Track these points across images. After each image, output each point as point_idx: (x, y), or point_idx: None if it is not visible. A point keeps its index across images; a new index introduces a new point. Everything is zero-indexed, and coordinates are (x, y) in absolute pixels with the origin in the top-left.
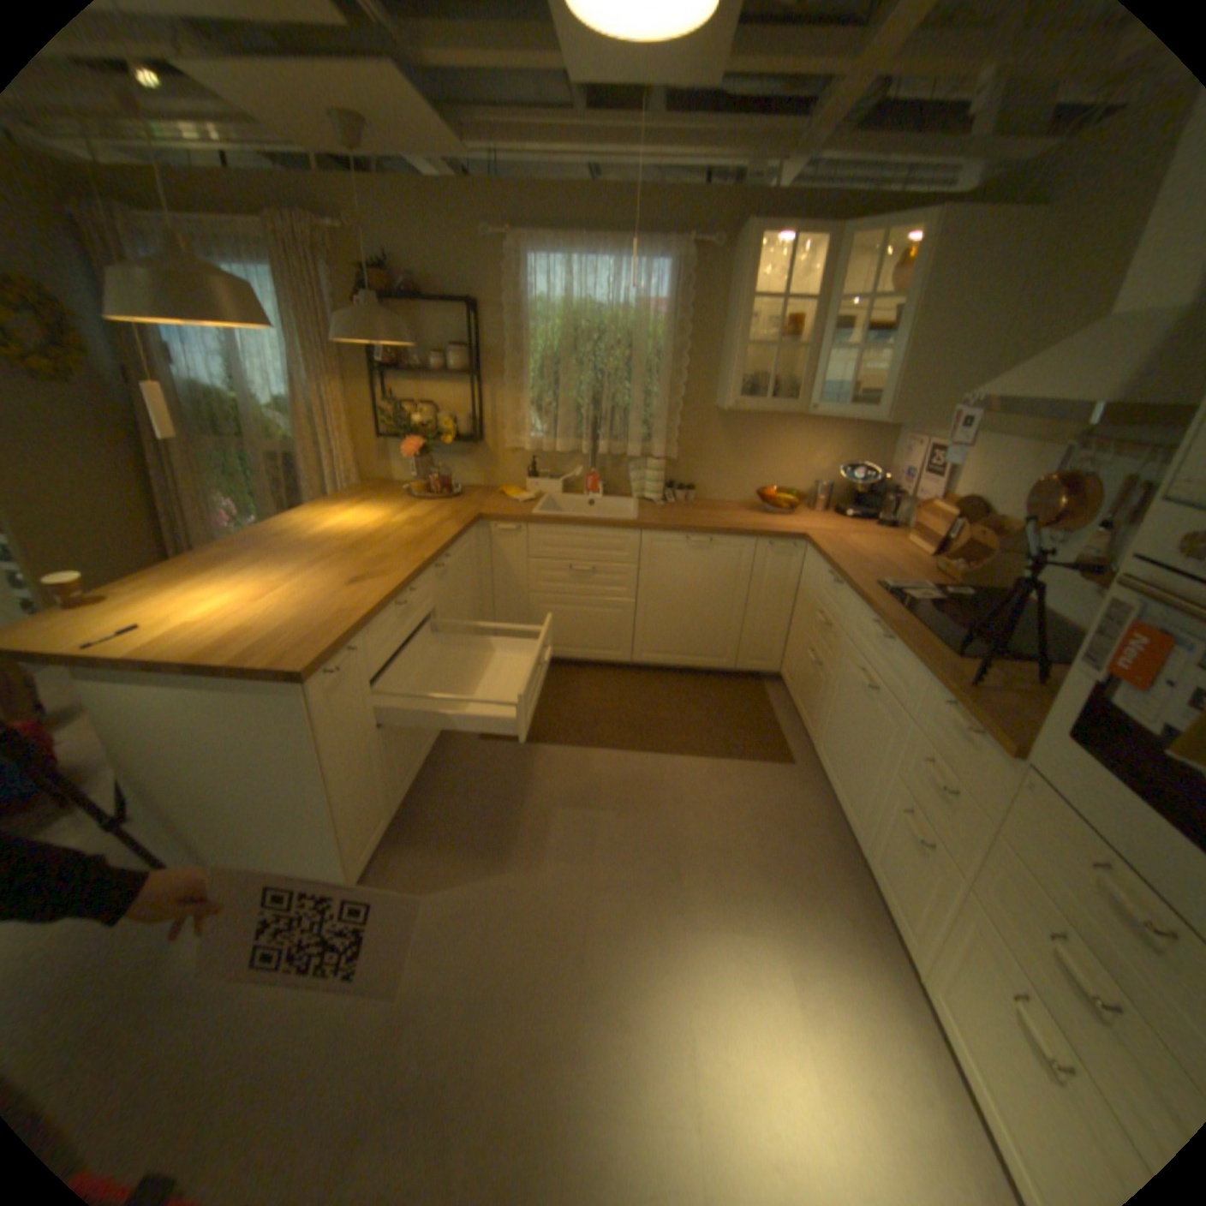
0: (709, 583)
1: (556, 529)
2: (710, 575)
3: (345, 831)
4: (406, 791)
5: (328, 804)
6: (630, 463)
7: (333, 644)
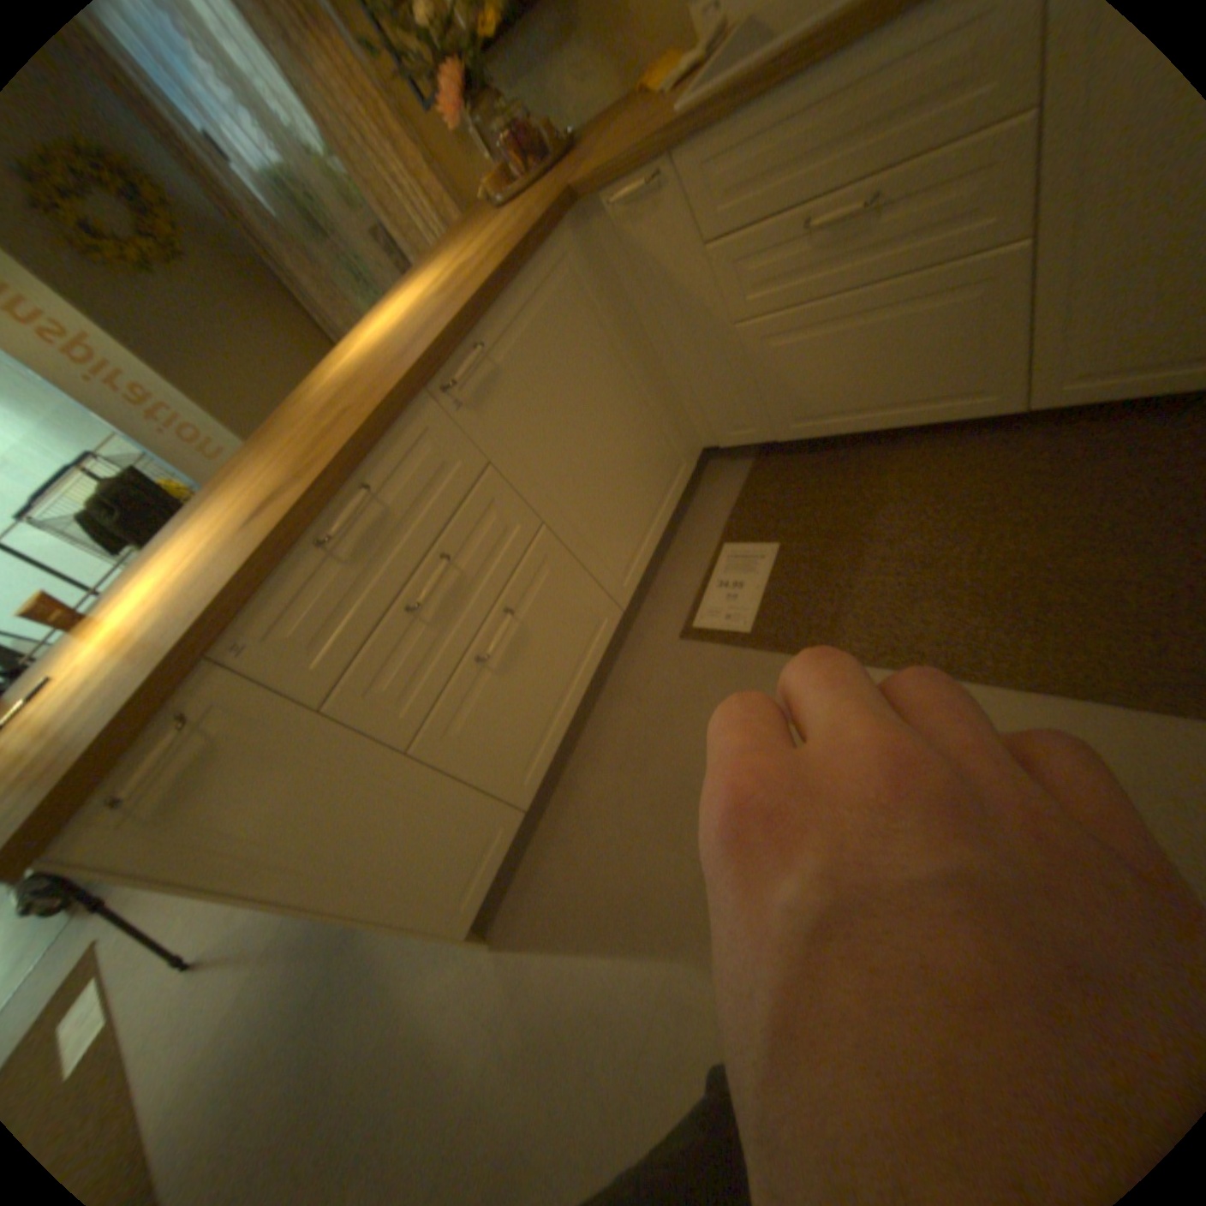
0: None
1: (742, 122)
2: None
3: (399, 906)
4: (552, 760)
5: (321, 914)
6: None
7: (101, 750)
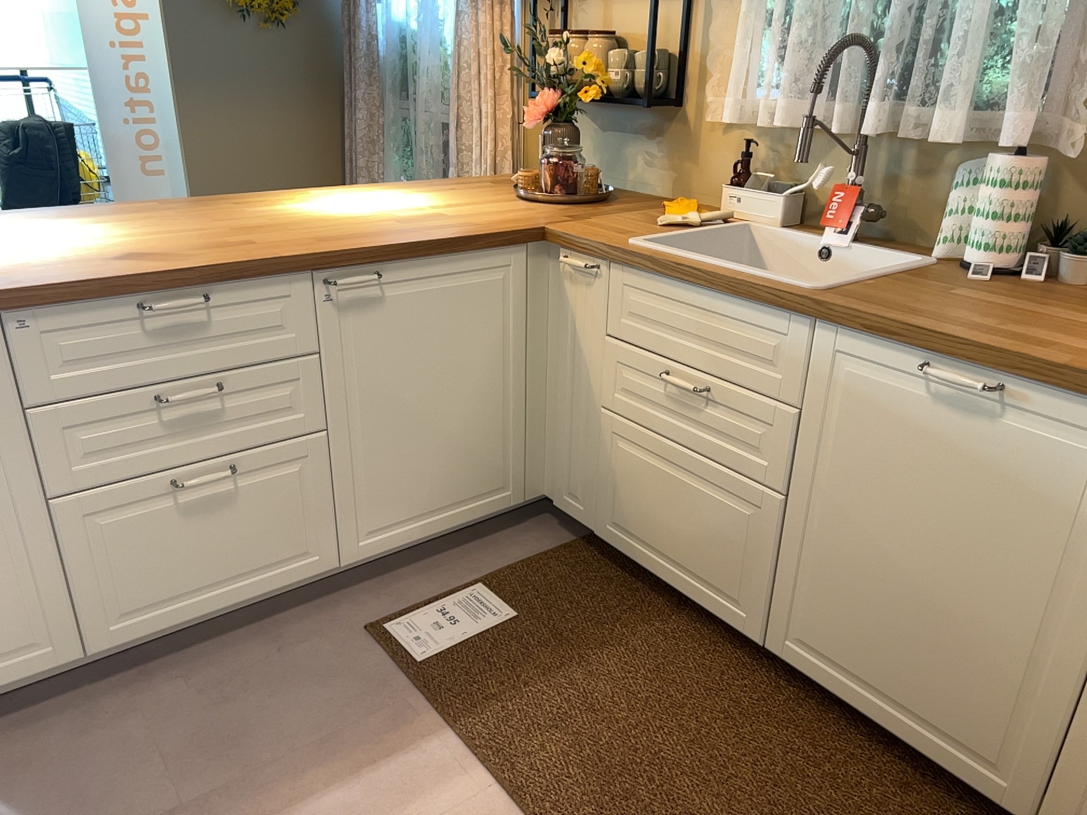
0: (982, 523)
1: (654, 280)
2: (989, 498)
3: None
4: (153, 632)
5: None
6: (961, 166)
7: None
